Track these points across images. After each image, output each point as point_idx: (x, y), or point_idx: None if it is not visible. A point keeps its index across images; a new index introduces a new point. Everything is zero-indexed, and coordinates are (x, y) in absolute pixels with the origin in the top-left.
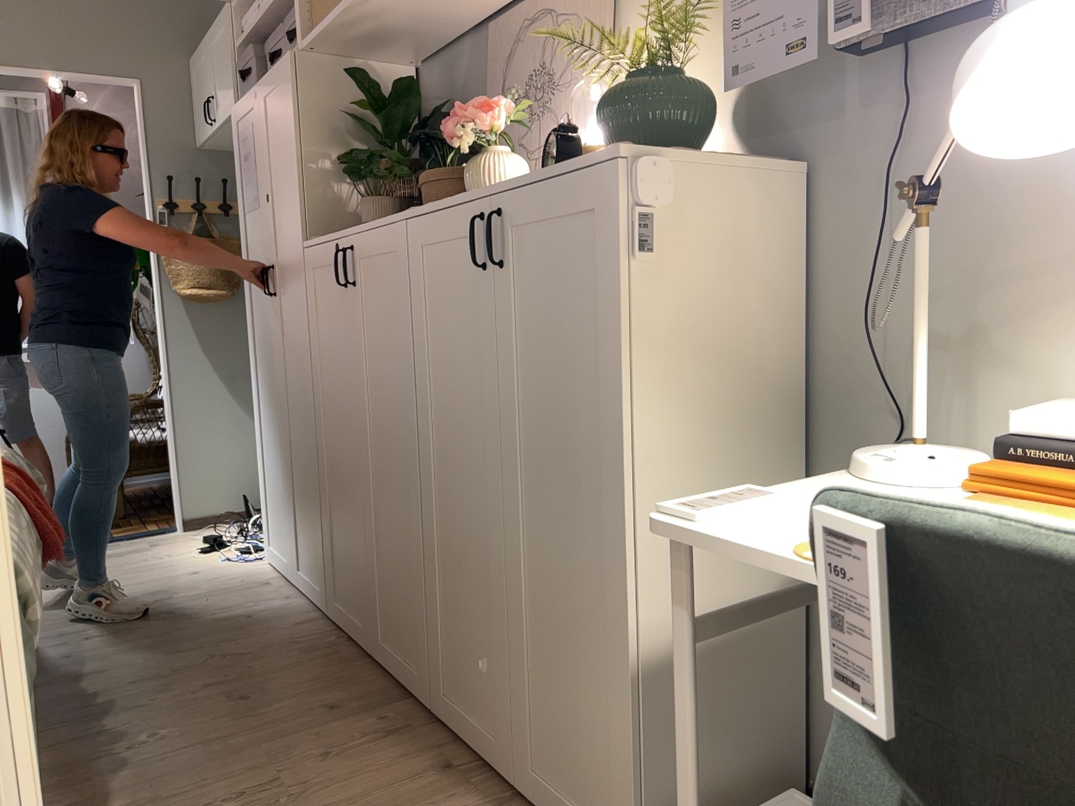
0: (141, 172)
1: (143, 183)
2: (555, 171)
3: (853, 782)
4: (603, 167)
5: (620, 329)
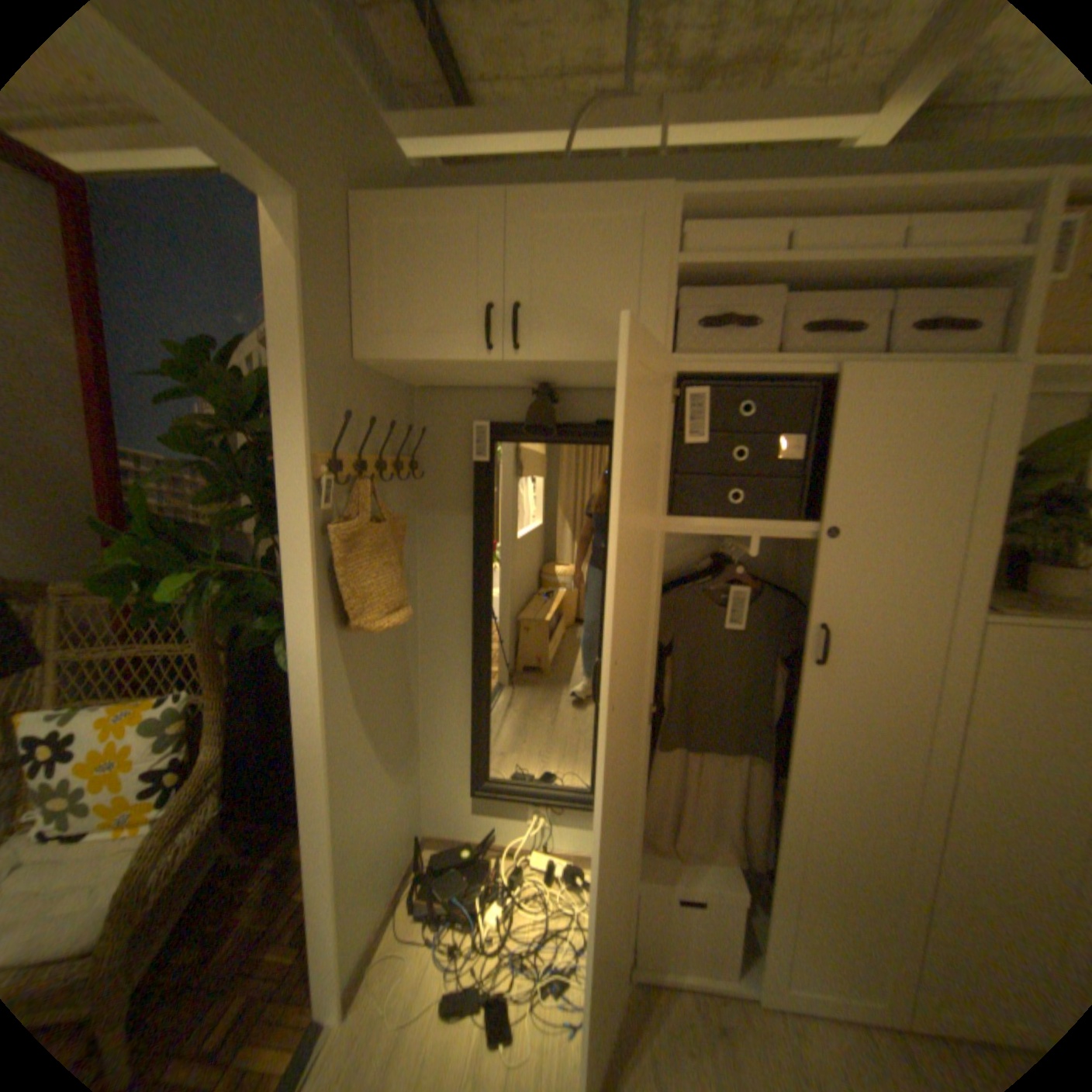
0: (275, 392)
1: (277, 416)
2: None
3: None
4: None
5: None
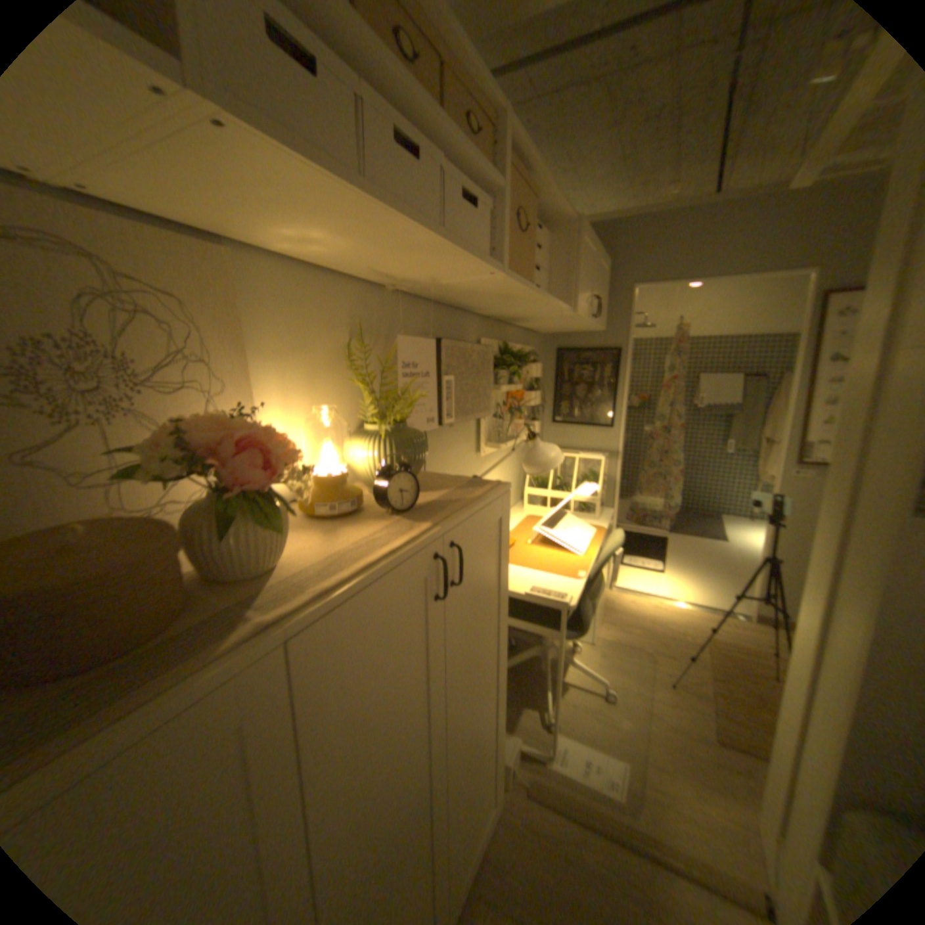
0: None
1: None
2: (479, 498)
3: (587, 609)
4: (503, 491)
5: (506, 565)
